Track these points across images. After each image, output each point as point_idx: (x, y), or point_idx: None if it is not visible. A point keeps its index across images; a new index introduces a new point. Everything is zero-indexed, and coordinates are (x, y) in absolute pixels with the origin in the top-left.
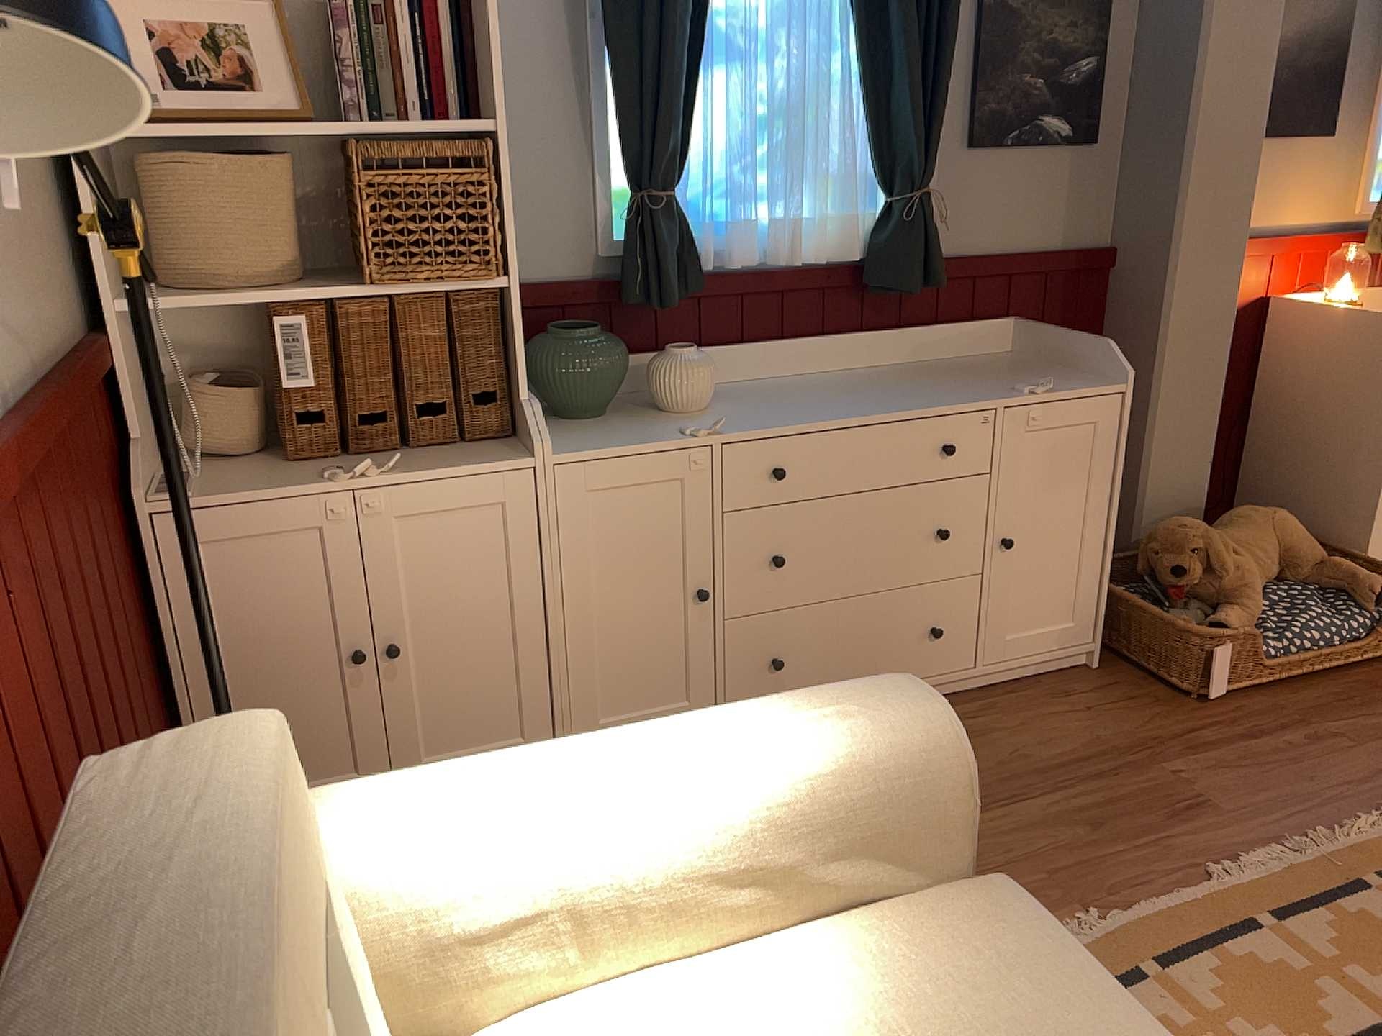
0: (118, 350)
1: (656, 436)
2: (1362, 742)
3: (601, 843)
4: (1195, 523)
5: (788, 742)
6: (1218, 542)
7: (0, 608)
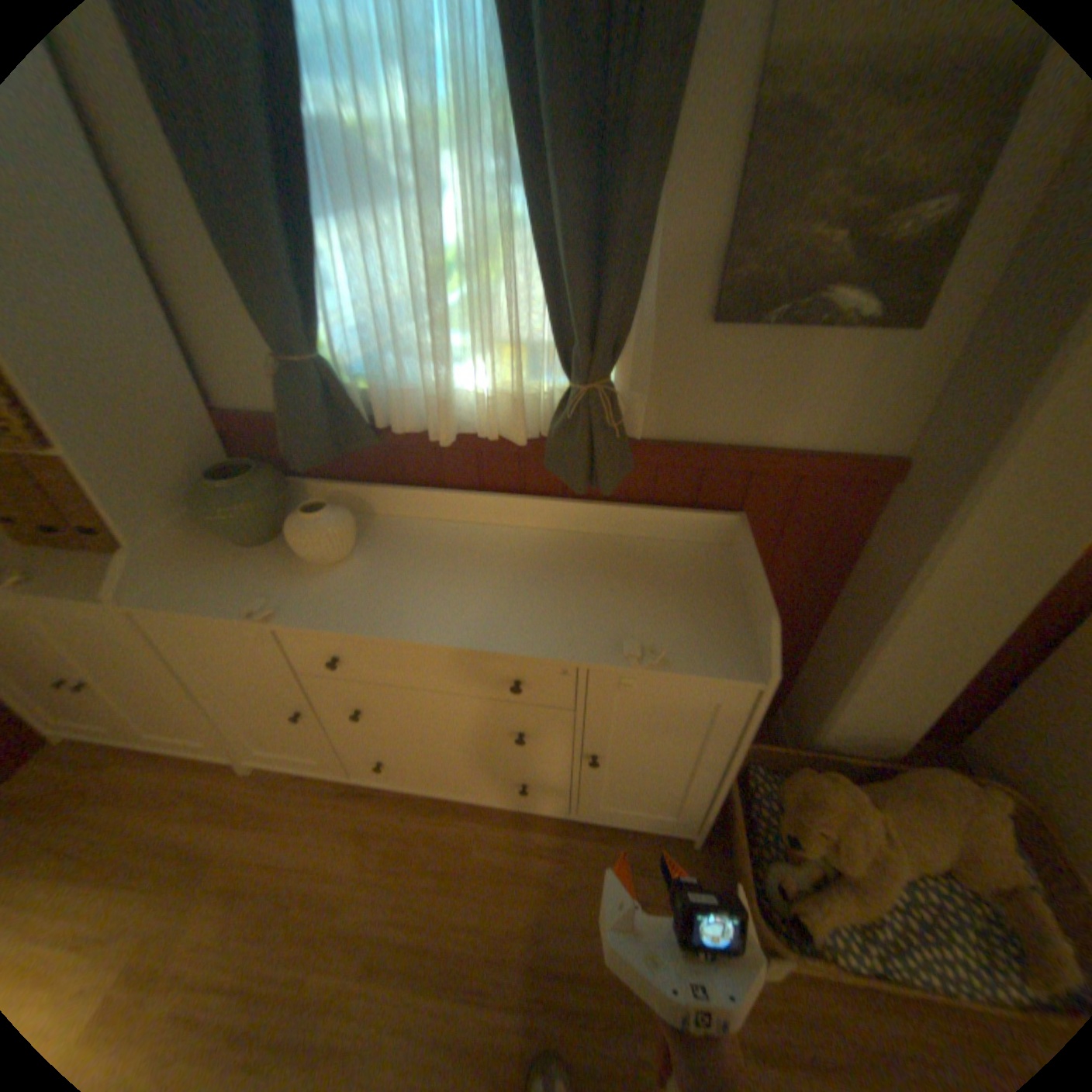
0: None
1: (234, 599)
2: None
3: None
4: (851, 795)
5: None
6: (864, 830)
7: None
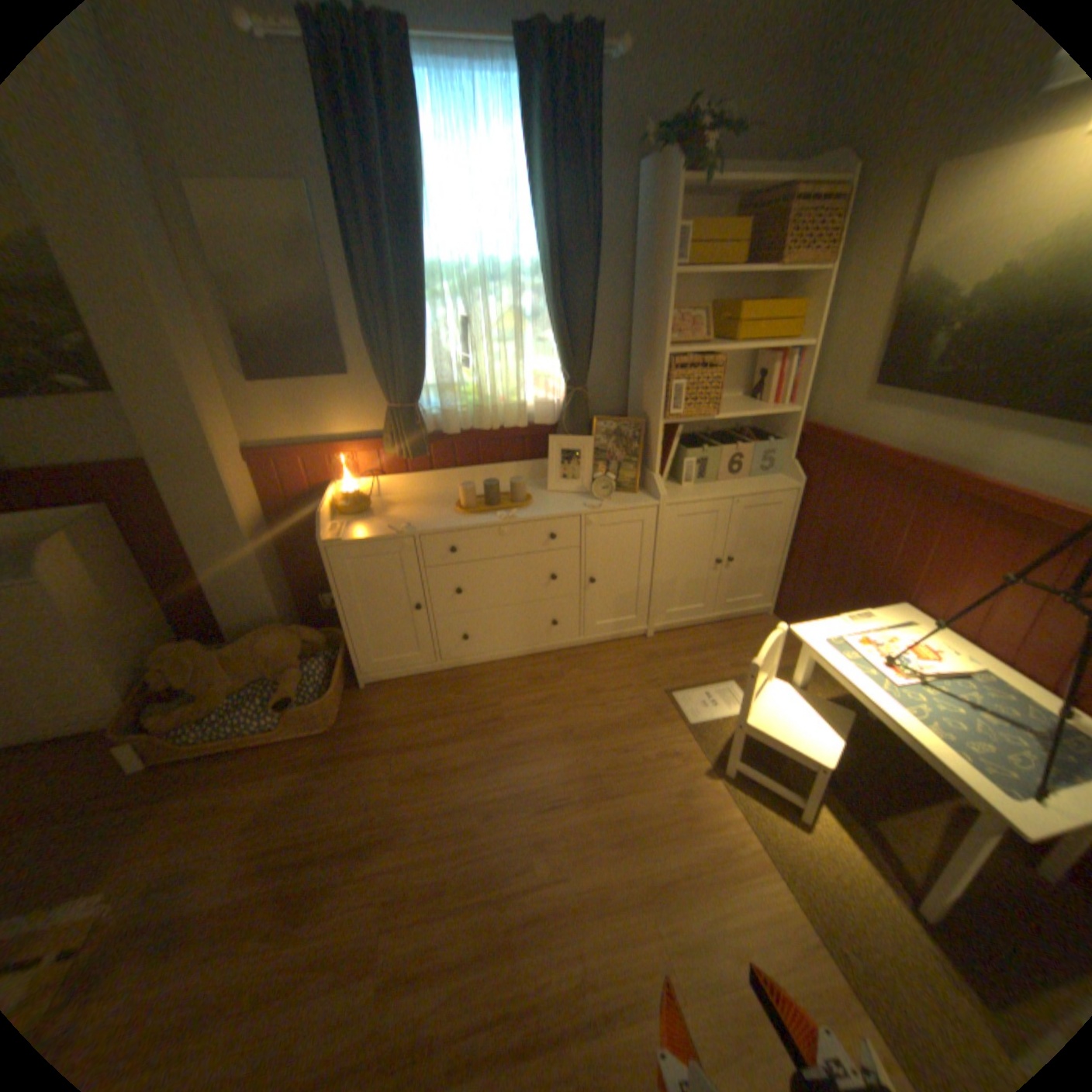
0: None
1: None
2: (171, 824)
3: None
4: (180, 649)
5: None
6: (182, 664)
7: None
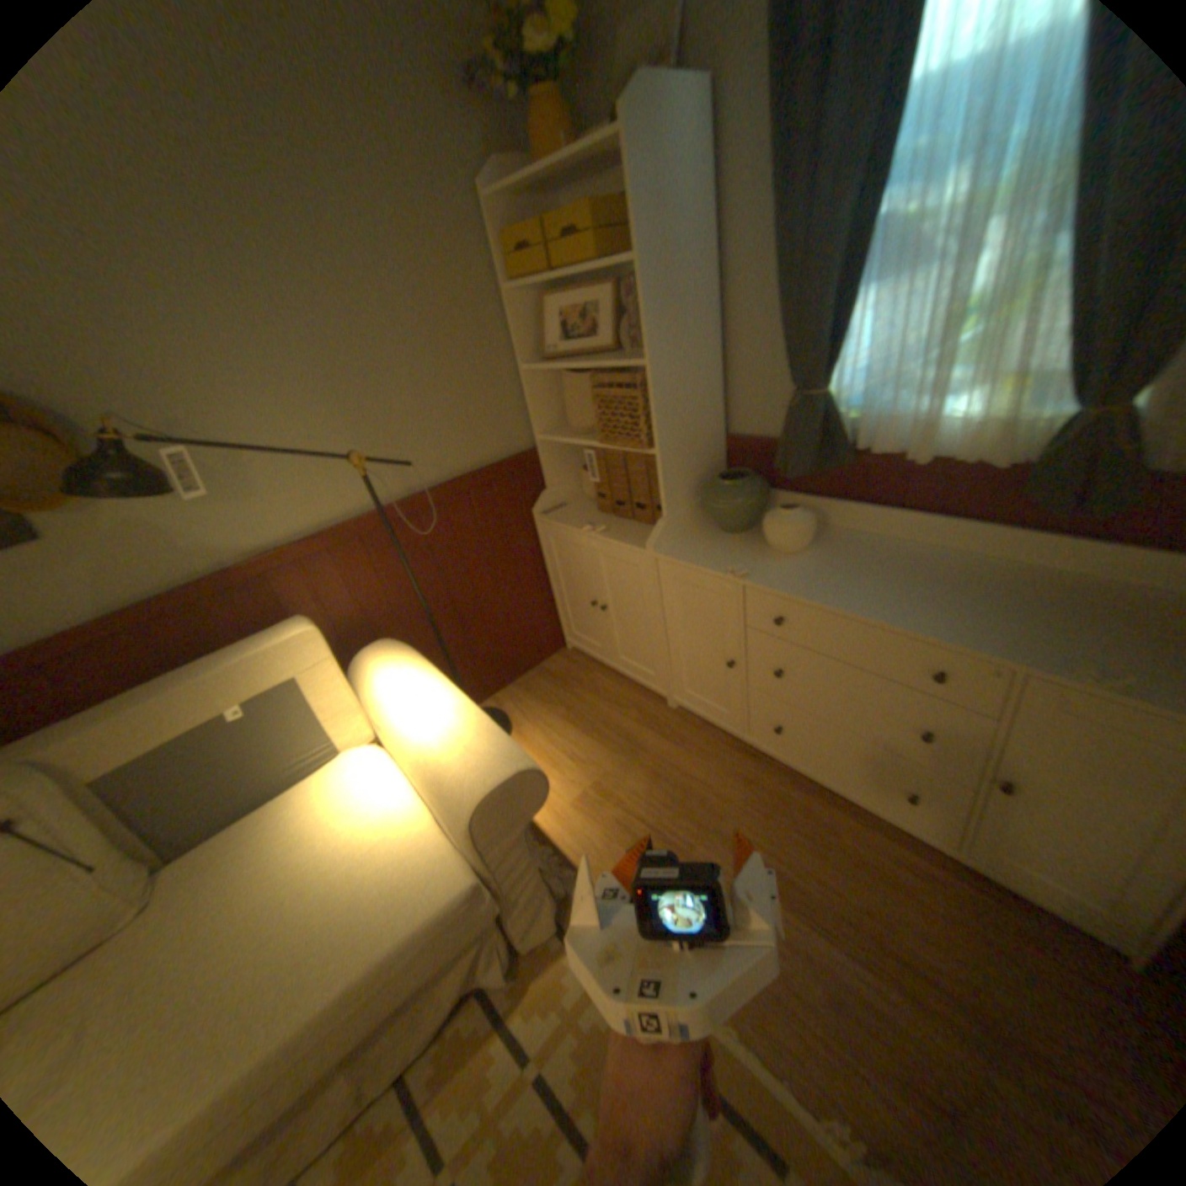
0: (542, 452)
1: (720, 562)
2: None
3: (393, 725)
4: None
5: (445, 747)
6: None
7: (375, 558)
